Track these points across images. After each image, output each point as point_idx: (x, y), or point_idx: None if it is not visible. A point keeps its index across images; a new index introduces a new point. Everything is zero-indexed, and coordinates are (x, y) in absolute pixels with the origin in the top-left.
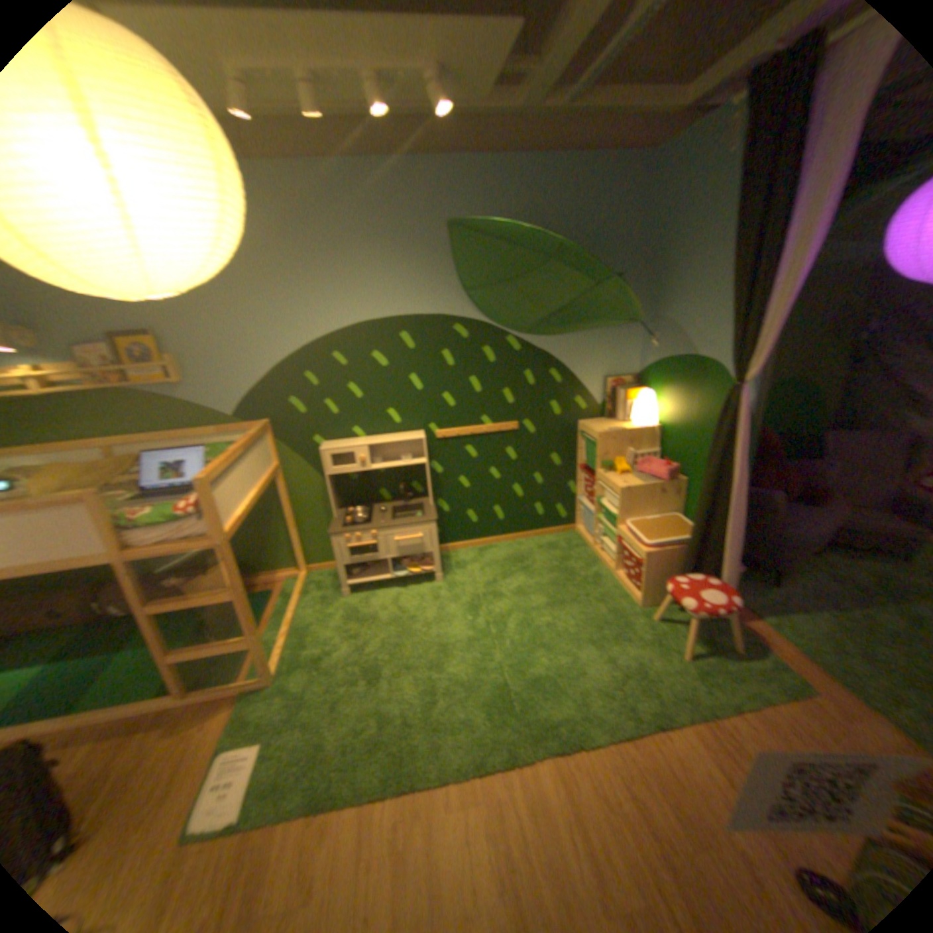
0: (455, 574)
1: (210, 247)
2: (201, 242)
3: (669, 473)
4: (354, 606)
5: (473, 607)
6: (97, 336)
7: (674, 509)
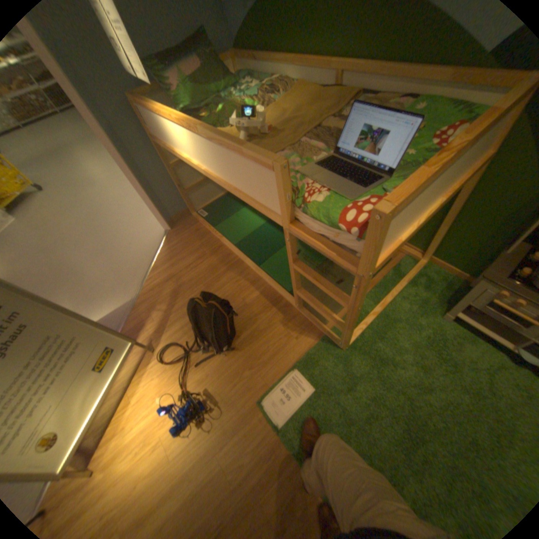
0: None
1: None
2: None
3: None
4: (448, 336)
5: None
6: None
7: None
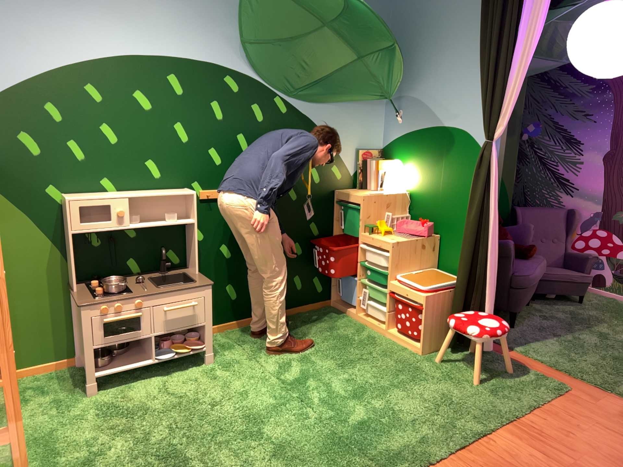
0: (225, 354)
1: None
2: None
3: (429, 229)
4: (109, 401)
5: (262, 379)
6: None
7: (432, 264)
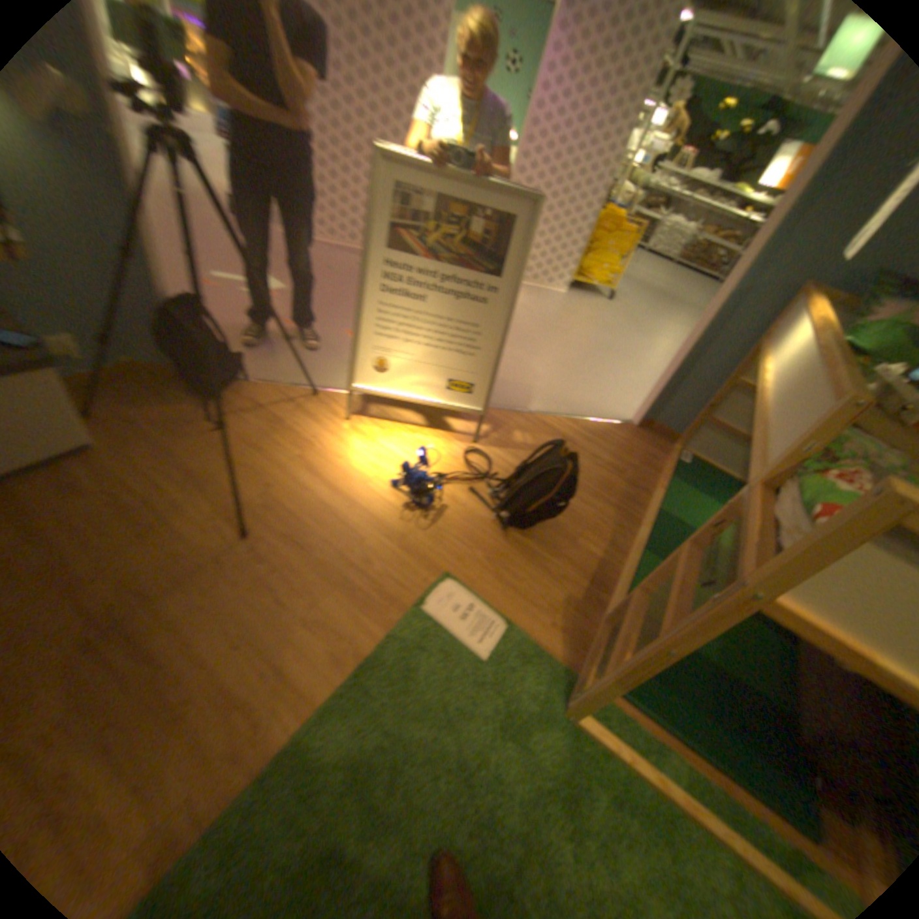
0: None
1: None
2: None
3: None
4: None
5: None
6: None
7: None
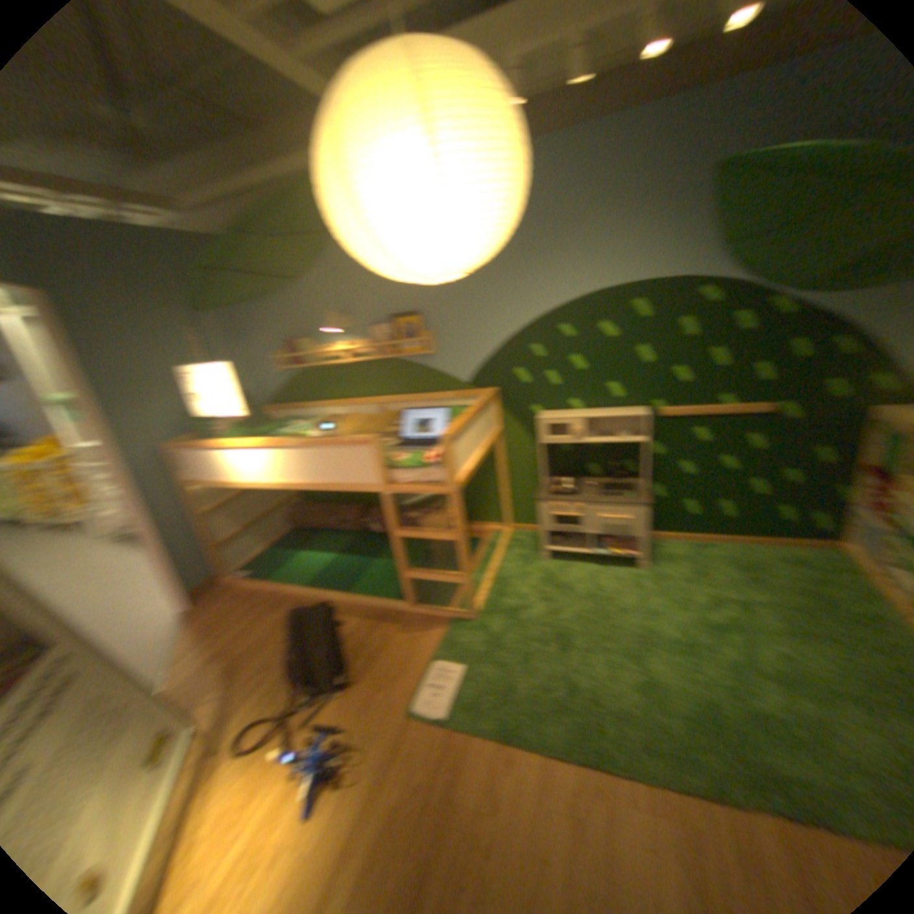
0: (662, 566)
1: (494, 230)
2: (489, 226)
3: None
4: (550, 571)
5: (681, 607)
6: (382, 318)
7: None
